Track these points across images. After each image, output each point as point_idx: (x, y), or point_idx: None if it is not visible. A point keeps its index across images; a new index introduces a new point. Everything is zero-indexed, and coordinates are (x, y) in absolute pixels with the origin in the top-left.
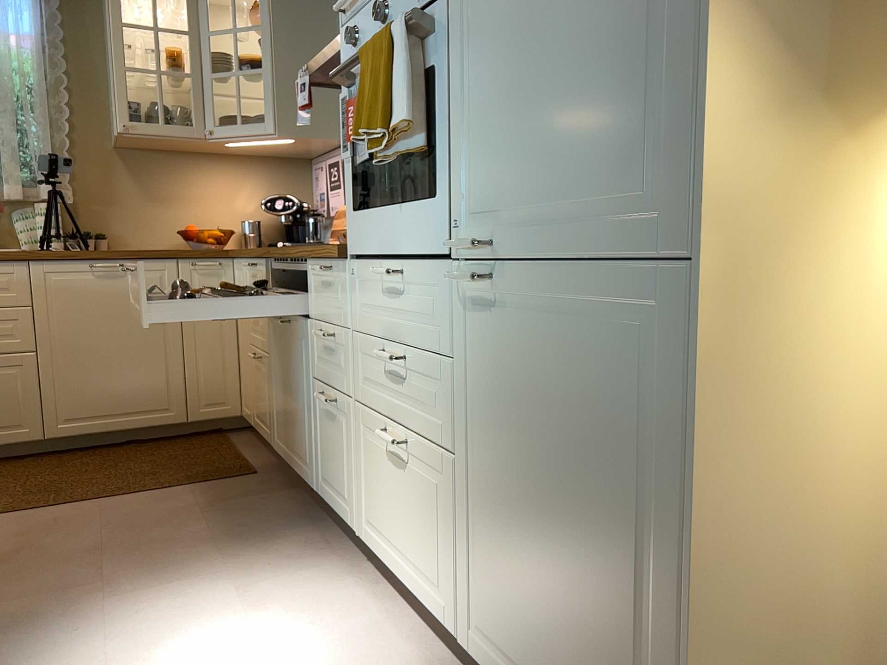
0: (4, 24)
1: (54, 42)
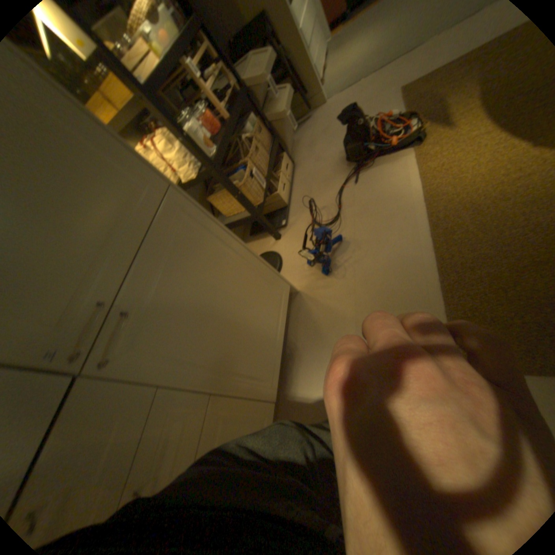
0: None
1: None
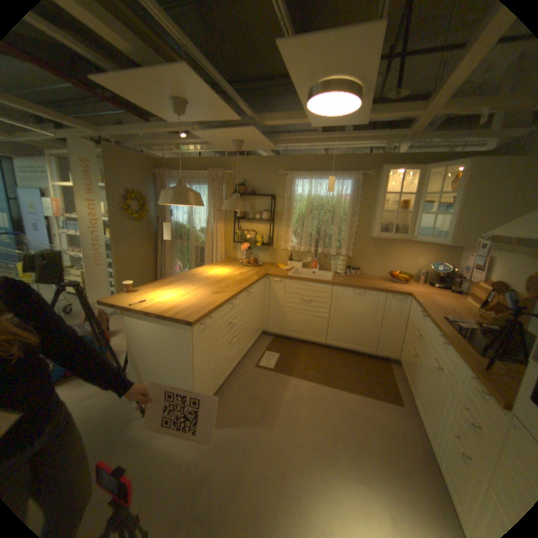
0: (341, 192)
1: (357, 196)
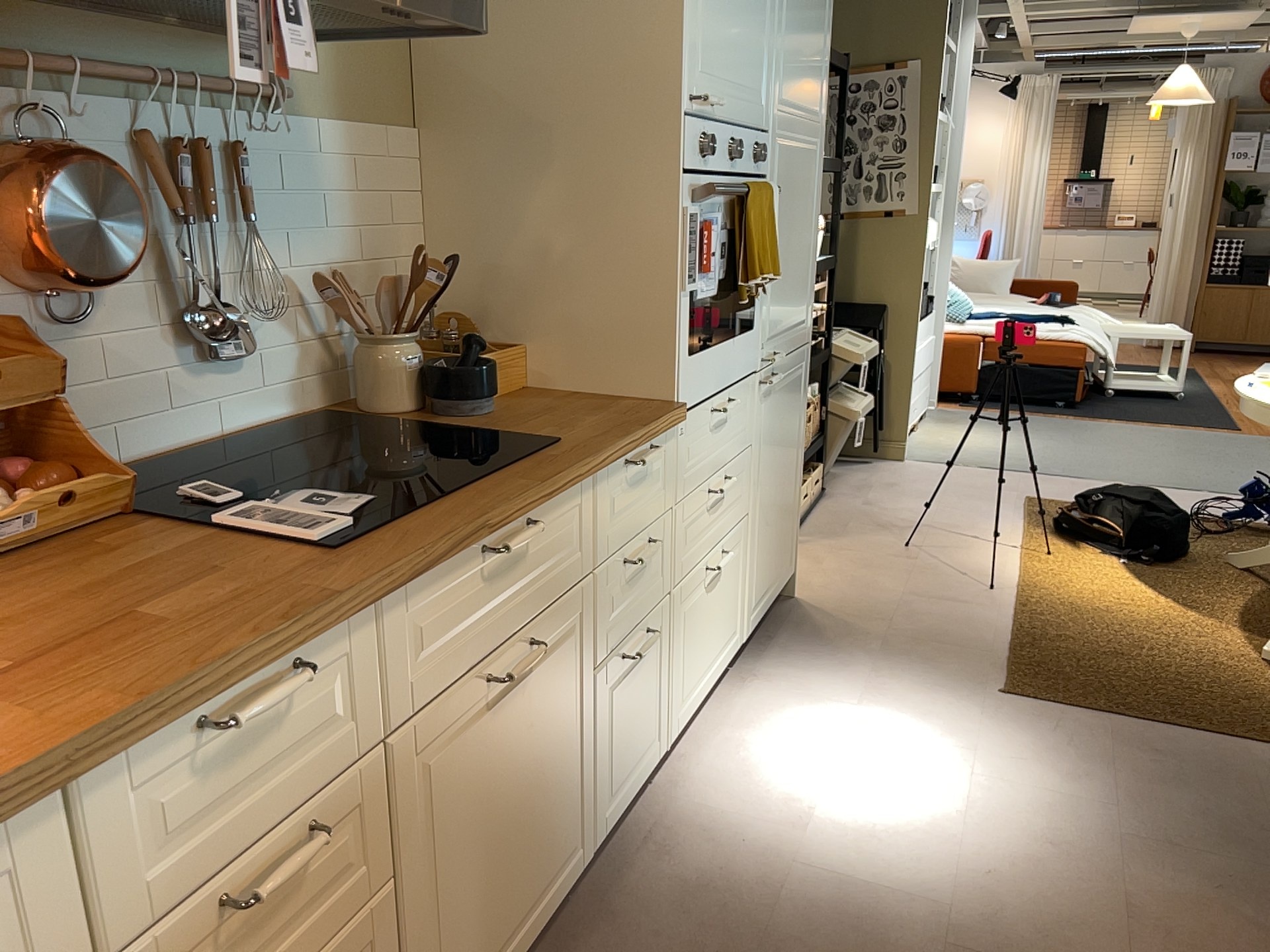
0: None
1: None
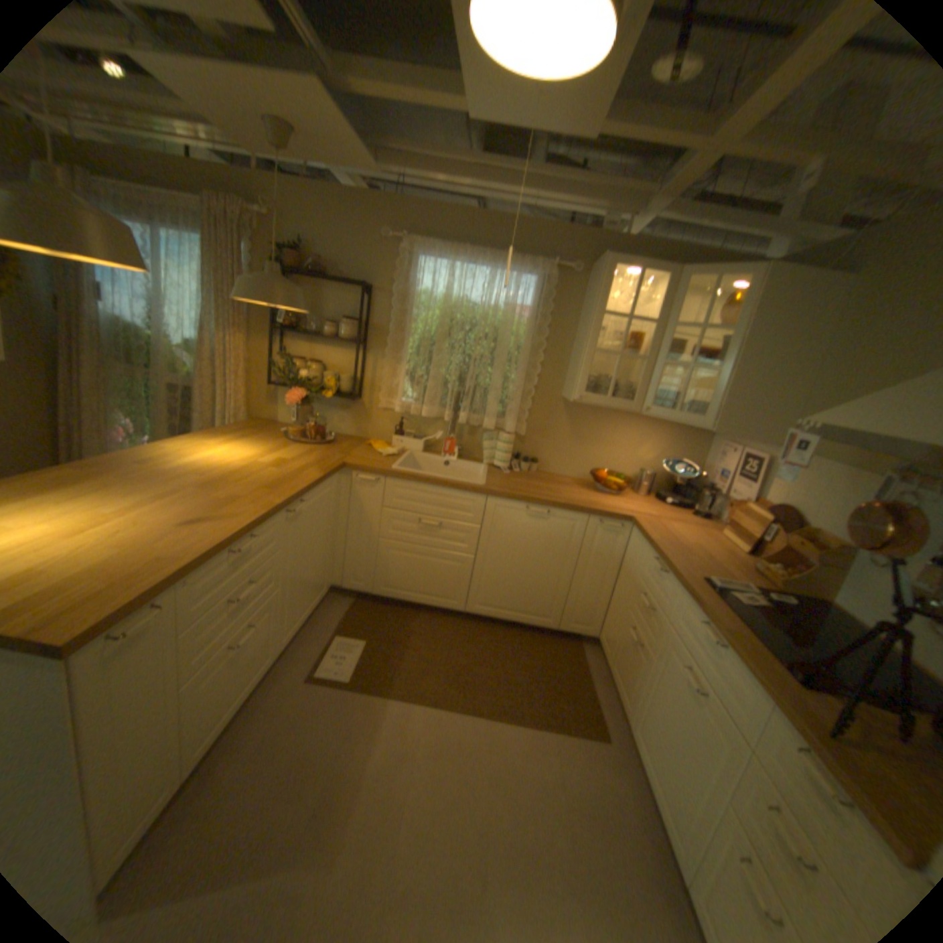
0: (515, 298)
1: (545, 313)
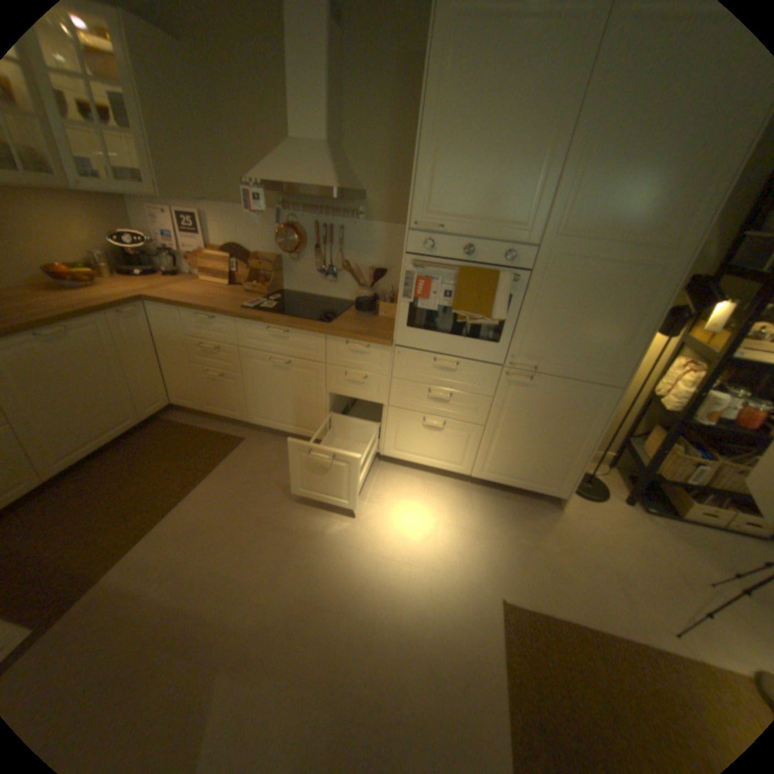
0: None
1: None
